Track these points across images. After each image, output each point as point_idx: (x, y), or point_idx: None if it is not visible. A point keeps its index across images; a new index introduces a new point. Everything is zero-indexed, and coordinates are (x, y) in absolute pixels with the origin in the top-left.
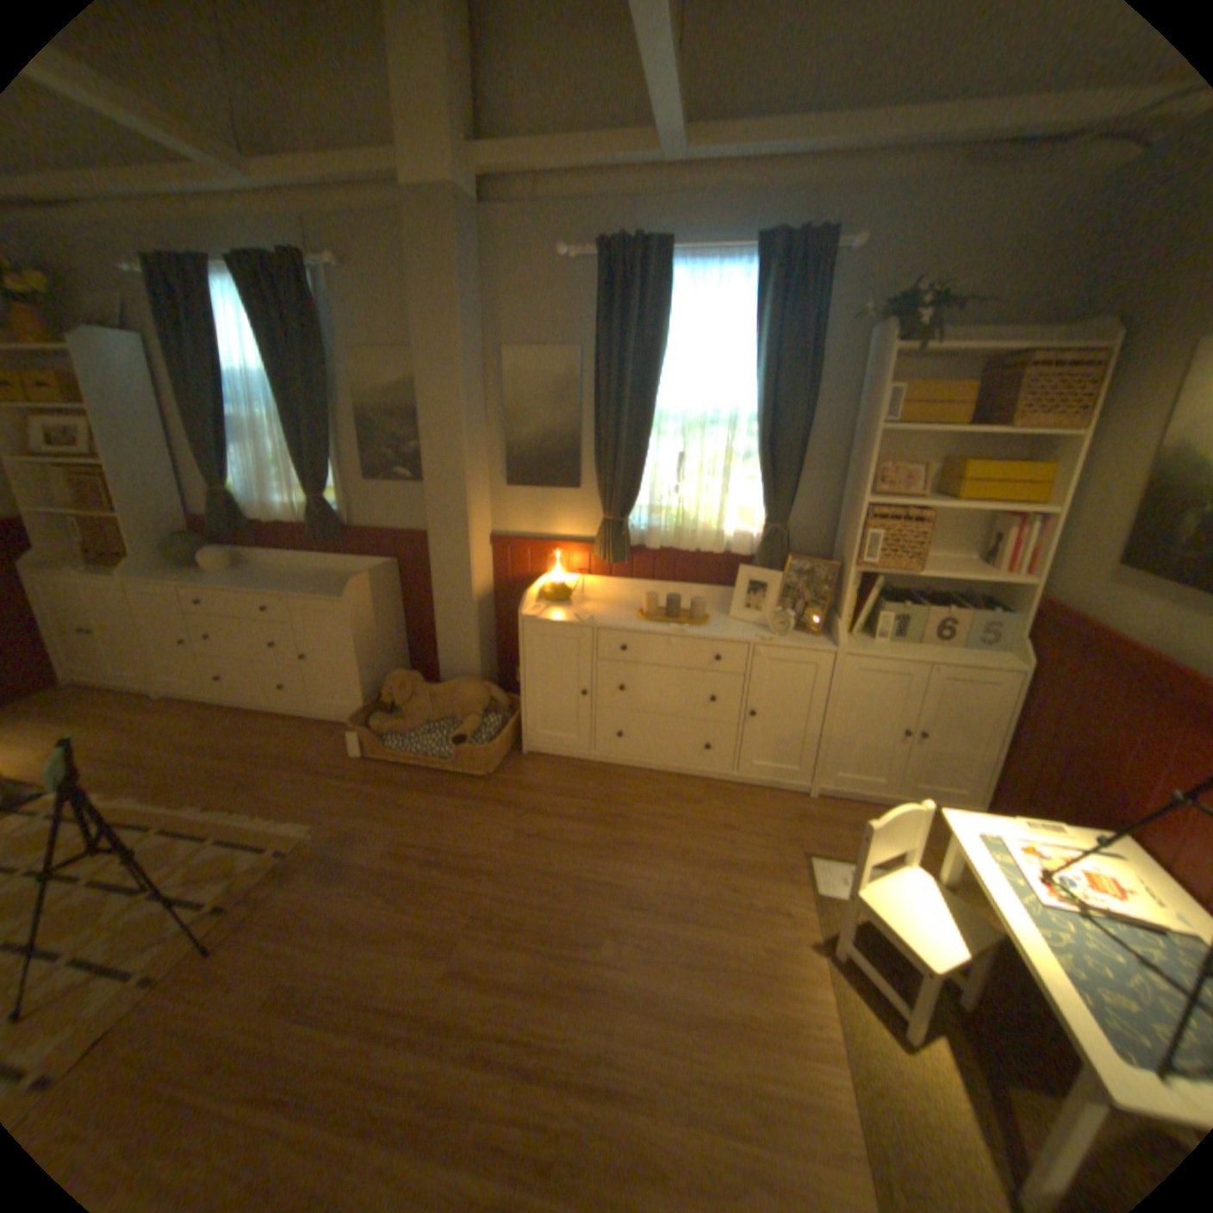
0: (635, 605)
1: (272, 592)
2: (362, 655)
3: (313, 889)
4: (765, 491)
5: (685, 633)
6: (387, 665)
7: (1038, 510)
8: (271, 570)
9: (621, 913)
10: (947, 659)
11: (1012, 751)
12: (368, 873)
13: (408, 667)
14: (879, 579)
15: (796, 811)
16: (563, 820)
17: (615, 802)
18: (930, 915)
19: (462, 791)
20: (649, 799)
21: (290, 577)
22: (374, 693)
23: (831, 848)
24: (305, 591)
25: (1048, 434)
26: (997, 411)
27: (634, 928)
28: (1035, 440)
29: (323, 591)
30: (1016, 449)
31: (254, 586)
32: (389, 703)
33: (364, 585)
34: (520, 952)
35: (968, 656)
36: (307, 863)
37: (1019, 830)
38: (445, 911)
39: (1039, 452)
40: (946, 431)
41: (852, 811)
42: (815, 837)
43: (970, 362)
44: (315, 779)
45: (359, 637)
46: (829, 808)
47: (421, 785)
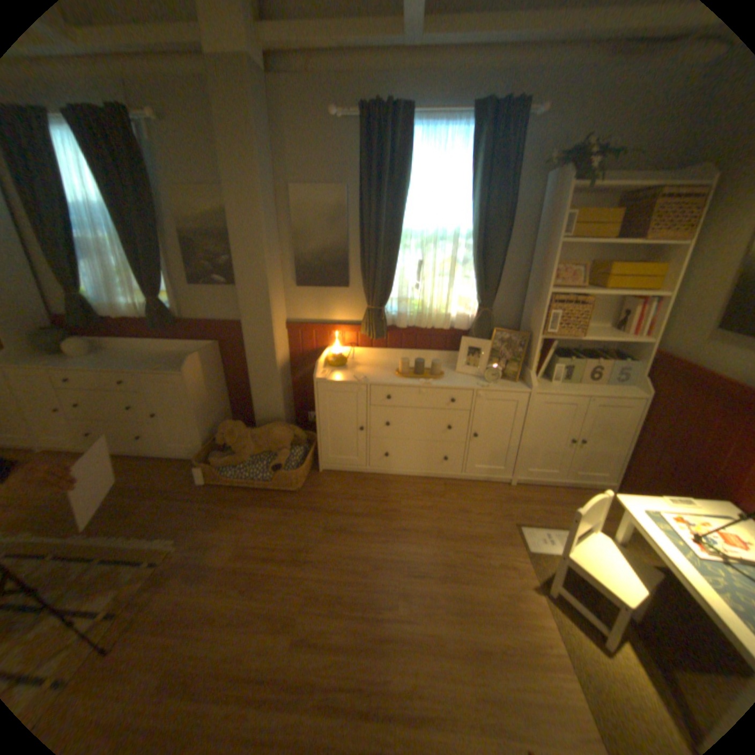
0: (391, 367)
1: (124, 370)
2: (198, 412)
3: (182, 590)
4: (477, 286)
5: (430, 385)
6: (216, 417)
7: (653, 294)
8: (121, 353)
9: (406, 581)
10: (599, 393)
11: (637, 448)
12: (222, 572)
13: (230, 416)
14: (554, 342)
15: (504, 495)
16: (355, 517)
17: (387, 501)
18: (616, 566)
19: (281, 502)
20: (409, 496)
21: (137, 358)
22: (208, 438)
23: (530, 519)
24: (150, 369)
25: (665, 244)
26: (632, 229)
27: (416, 591)
28: (650, 248)
29: (164, 368)
30: (637, 255)
31: (109, 367)
32: (220, 443)
33: (196, 362)
34: (341, 620)
35: (610, 390)
36: (174, 570)
37: (666, 505)
38: (283, 595)
39: (653, 256)
40: (595, 243)
41: (538, 492)
42: (519, 512)
43: (611, 196)
44: (171, 504)
45: (195, 399)
46: (523, 491)
47: (251, 501)
